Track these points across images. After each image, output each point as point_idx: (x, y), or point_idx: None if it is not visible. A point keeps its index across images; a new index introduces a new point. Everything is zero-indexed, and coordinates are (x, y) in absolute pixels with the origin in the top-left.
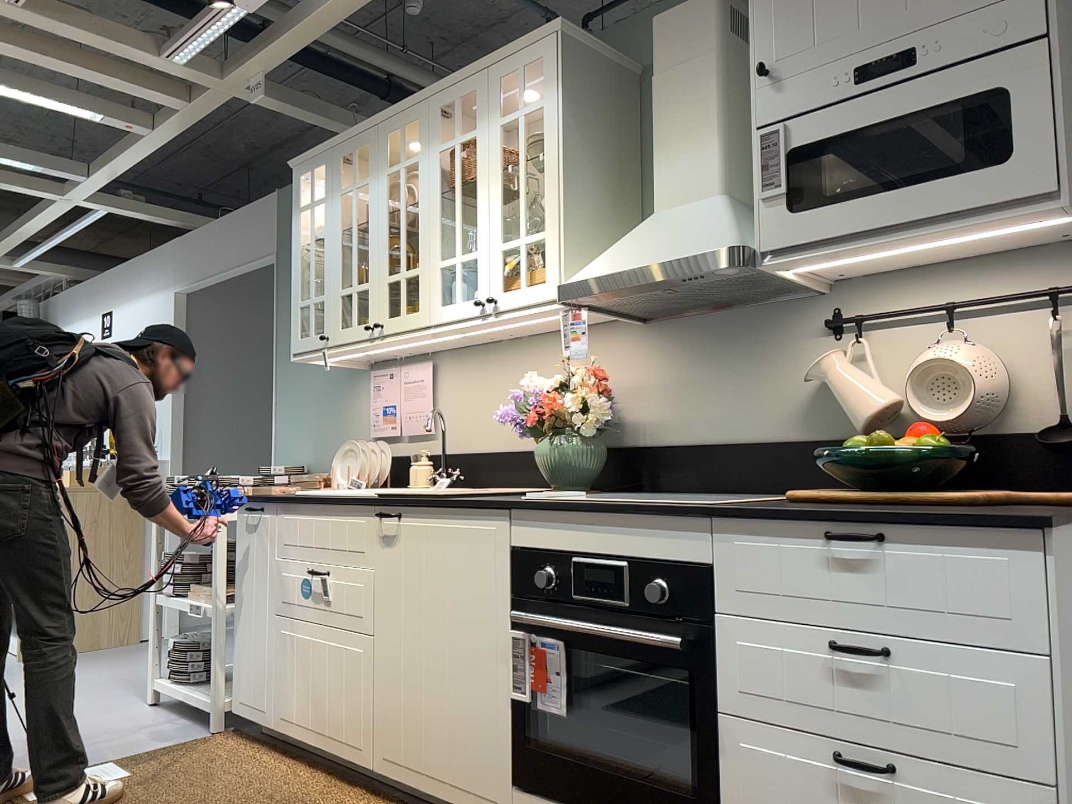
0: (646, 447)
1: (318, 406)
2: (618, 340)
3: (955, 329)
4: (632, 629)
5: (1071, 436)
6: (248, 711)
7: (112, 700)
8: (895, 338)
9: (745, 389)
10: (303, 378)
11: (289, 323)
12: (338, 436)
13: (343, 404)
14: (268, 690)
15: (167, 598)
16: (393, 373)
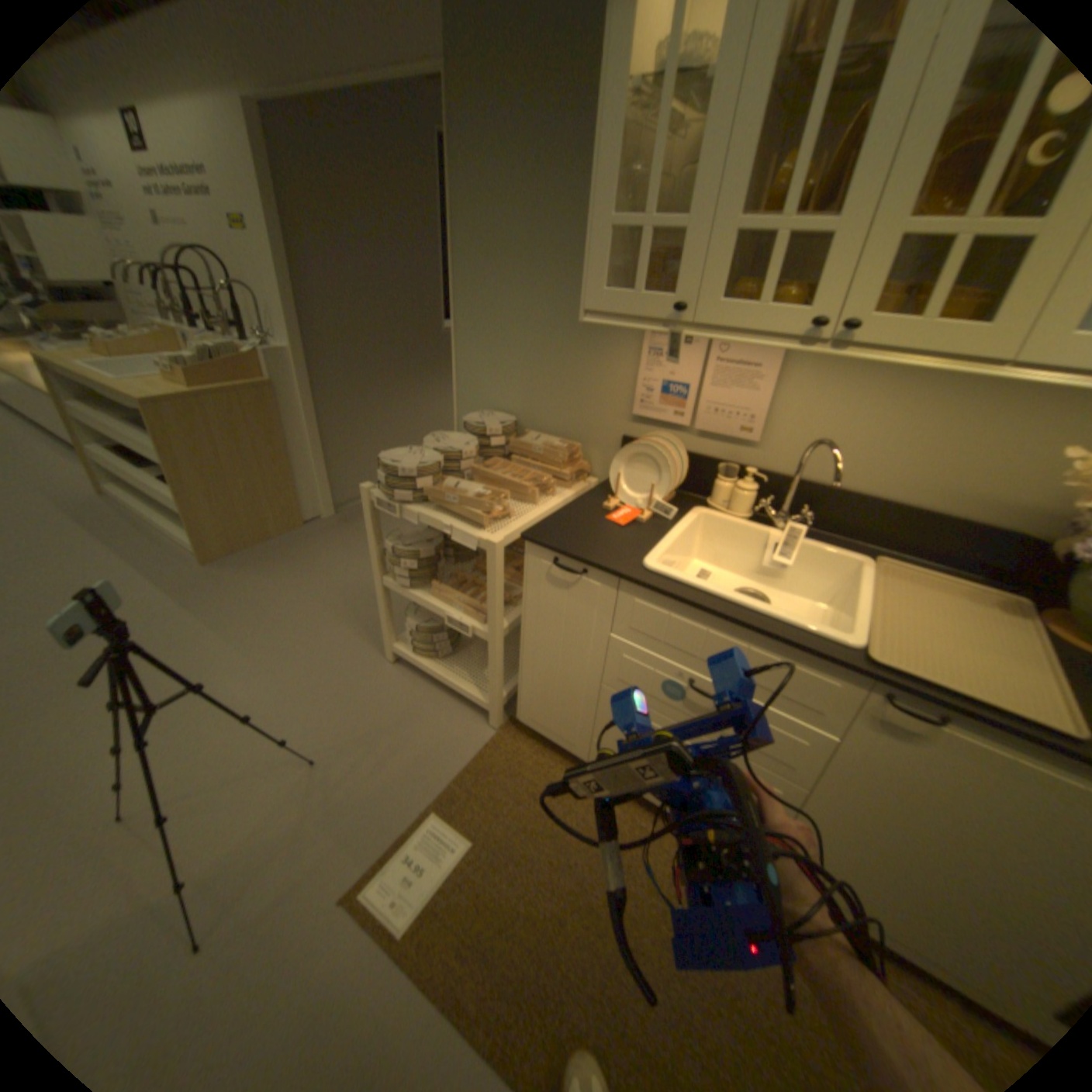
0: None
1: (532, 347)
2: None
3: None
4: None
5: None
6: (546, 735)
7: (346, 656)
8: None
9: None
10: (504, 301)
11: (474, 205)
12: (568, 395)
13: (580, 355)
14: (582, 736)
15: (400, 590)
16: (696, 341)
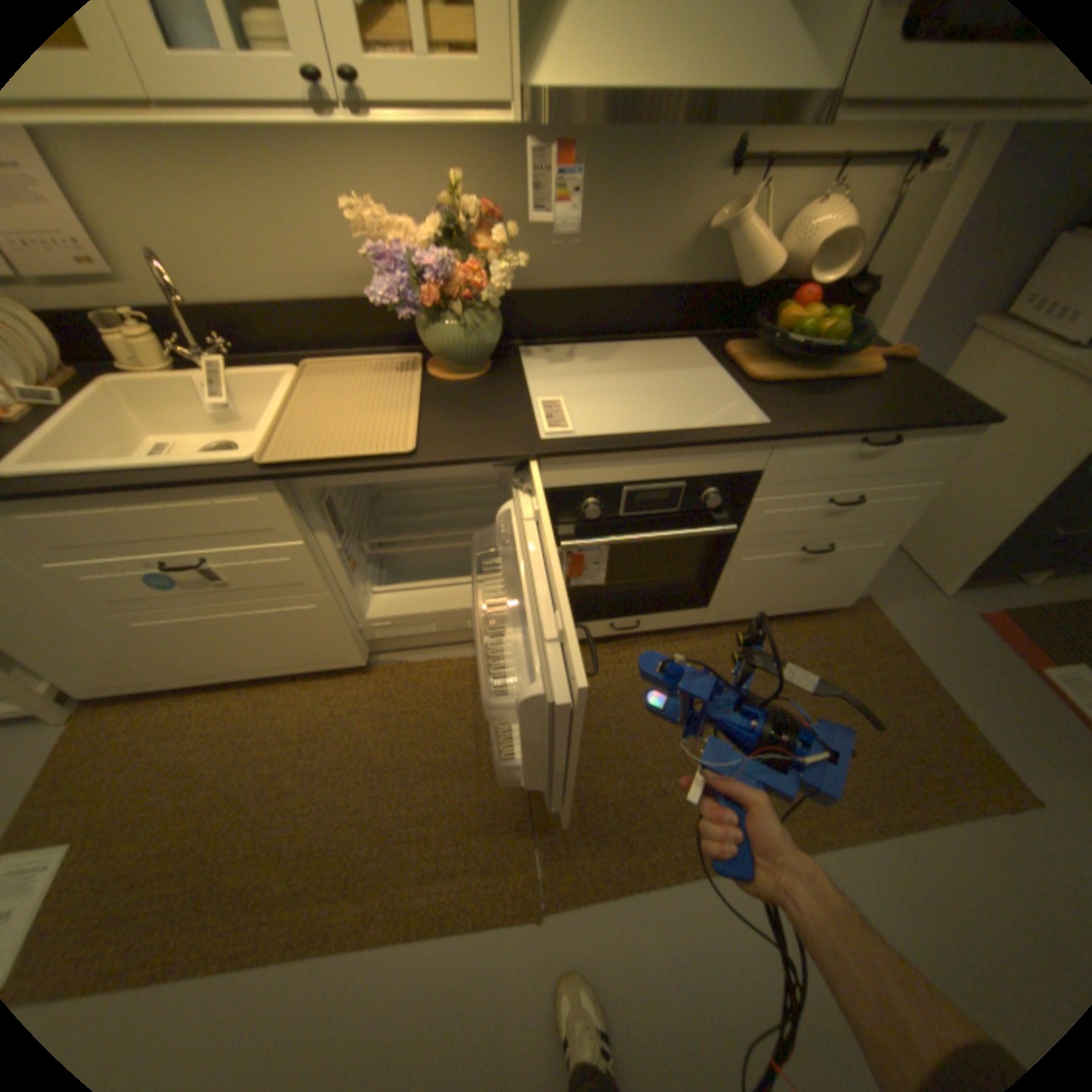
0: (512, 293)
1: None
2: (462, 138)
3: (833, 180)
4: (676, 523)
5: (871, 286)
6: (117, 693)
7: None
8: (784, 182)
9: (633, 228)
10: None
11: None
12: None
13: None
14: (145, 671)
15: None
16: None
